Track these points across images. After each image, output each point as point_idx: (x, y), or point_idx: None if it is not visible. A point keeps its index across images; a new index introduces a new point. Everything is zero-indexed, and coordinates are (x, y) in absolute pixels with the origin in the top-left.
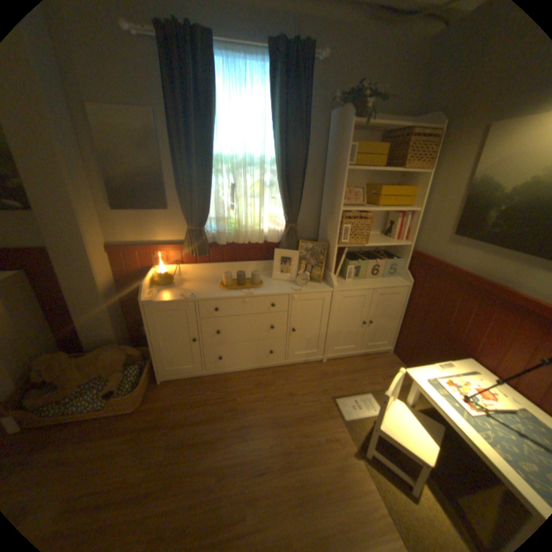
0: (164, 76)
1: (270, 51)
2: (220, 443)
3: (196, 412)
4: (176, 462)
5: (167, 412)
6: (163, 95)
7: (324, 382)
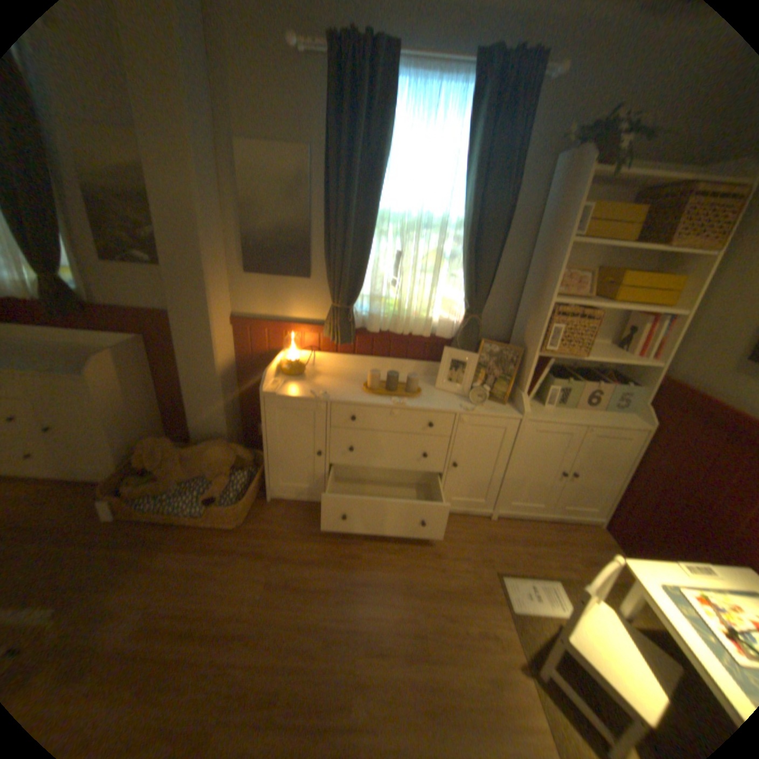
0: (330, 105)
1: (479, 68)
2: (333, 598)
3: (309, 550)
4: (275, 608)
5: (273, 540)
6: (326, 129)
7: (489, 549)
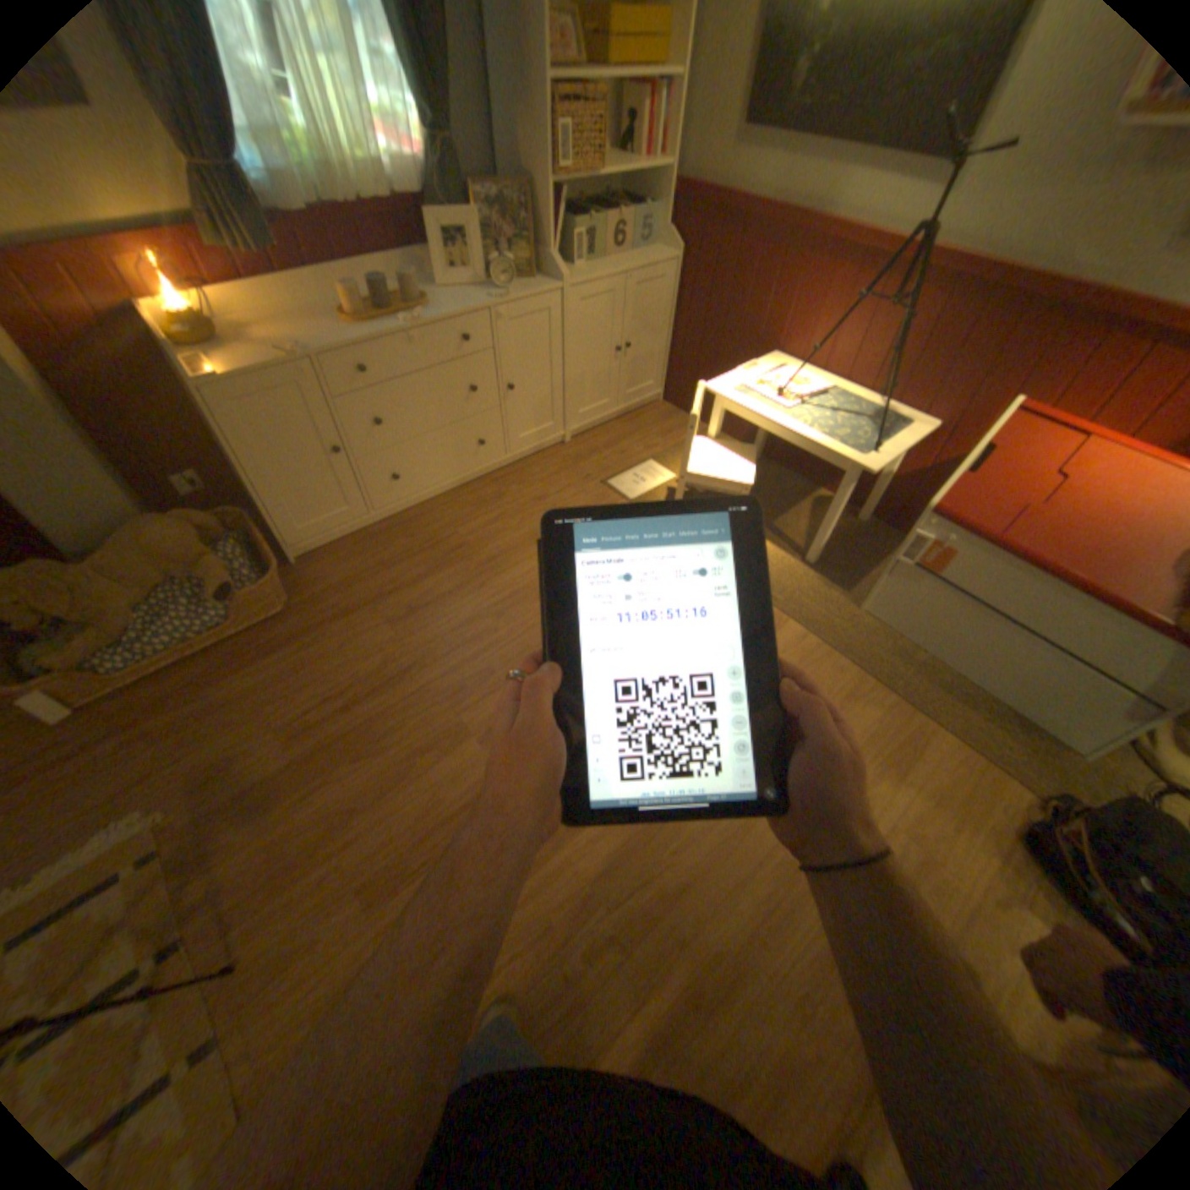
0: None
1: None
2: (469, 586)
3: (402, 570)
4: (419, 628)
5: (348, 588)
6: None
7: (578, 468)
